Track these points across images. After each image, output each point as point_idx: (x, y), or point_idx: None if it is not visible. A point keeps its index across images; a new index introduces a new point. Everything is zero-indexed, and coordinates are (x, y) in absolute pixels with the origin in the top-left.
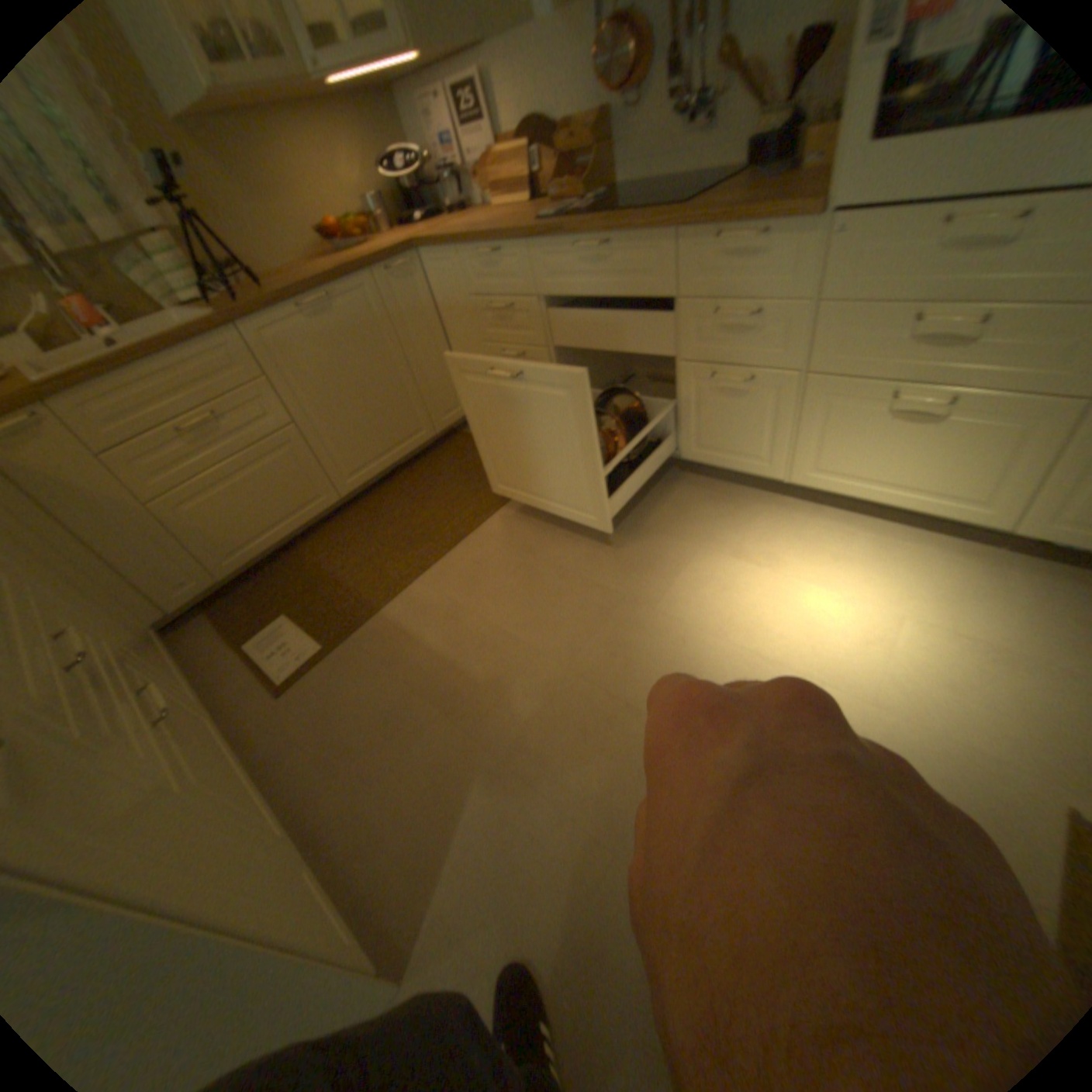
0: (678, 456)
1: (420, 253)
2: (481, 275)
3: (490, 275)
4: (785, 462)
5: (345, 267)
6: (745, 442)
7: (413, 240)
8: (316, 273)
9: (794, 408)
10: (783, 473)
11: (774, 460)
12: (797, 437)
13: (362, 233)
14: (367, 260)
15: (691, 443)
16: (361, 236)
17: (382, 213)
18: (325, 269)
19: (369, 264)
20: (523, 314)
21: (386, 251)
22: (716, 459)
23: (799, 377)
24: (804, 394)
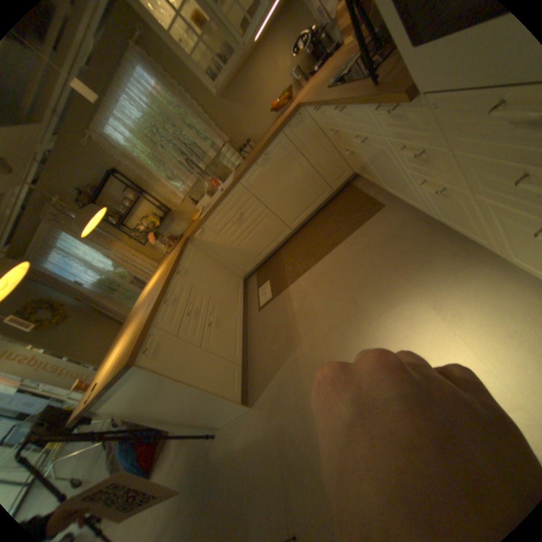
0: (441, 218)
1: (305, 107)
2: (324, 117)
3: (326, 117)
4: (498, 244)
5: (271, 137)
6: (467, 224)
7: (300, 102)
8: (262, 146)
9: (482, 213)
10: (501, 251)
11: (490, 240)
12: (495, 232)
13: (292, 96)
14: (280, 128)
15: (441, 214)
16: (292, 98)
17: (304, 72)
18: (265, 141)
19: (282, 129)
20: (344, 135)
21: (288, 117)
22: (458, 227)
23: (474, 194)
24: (483, 207)
